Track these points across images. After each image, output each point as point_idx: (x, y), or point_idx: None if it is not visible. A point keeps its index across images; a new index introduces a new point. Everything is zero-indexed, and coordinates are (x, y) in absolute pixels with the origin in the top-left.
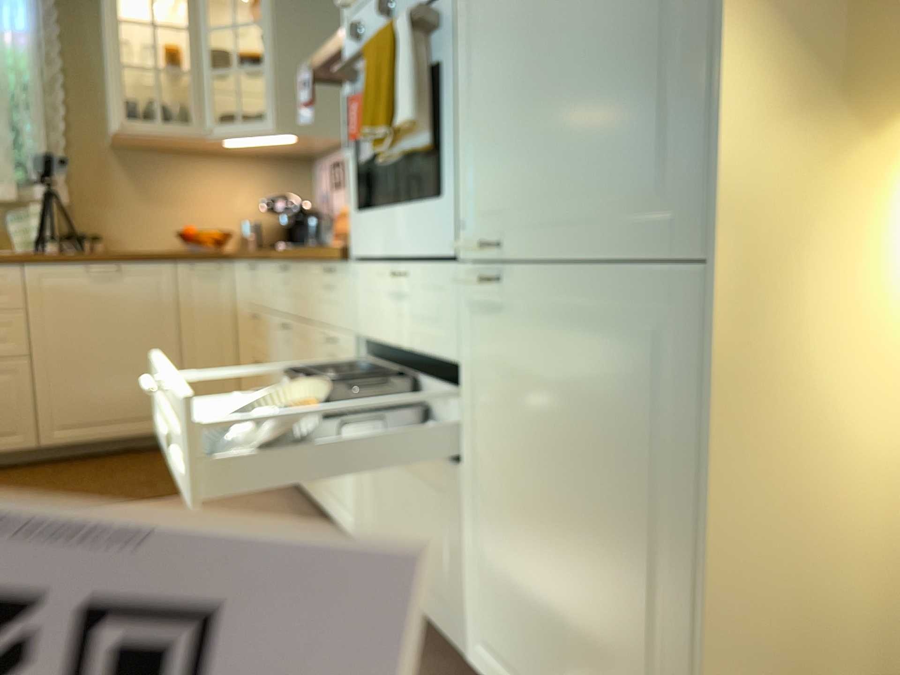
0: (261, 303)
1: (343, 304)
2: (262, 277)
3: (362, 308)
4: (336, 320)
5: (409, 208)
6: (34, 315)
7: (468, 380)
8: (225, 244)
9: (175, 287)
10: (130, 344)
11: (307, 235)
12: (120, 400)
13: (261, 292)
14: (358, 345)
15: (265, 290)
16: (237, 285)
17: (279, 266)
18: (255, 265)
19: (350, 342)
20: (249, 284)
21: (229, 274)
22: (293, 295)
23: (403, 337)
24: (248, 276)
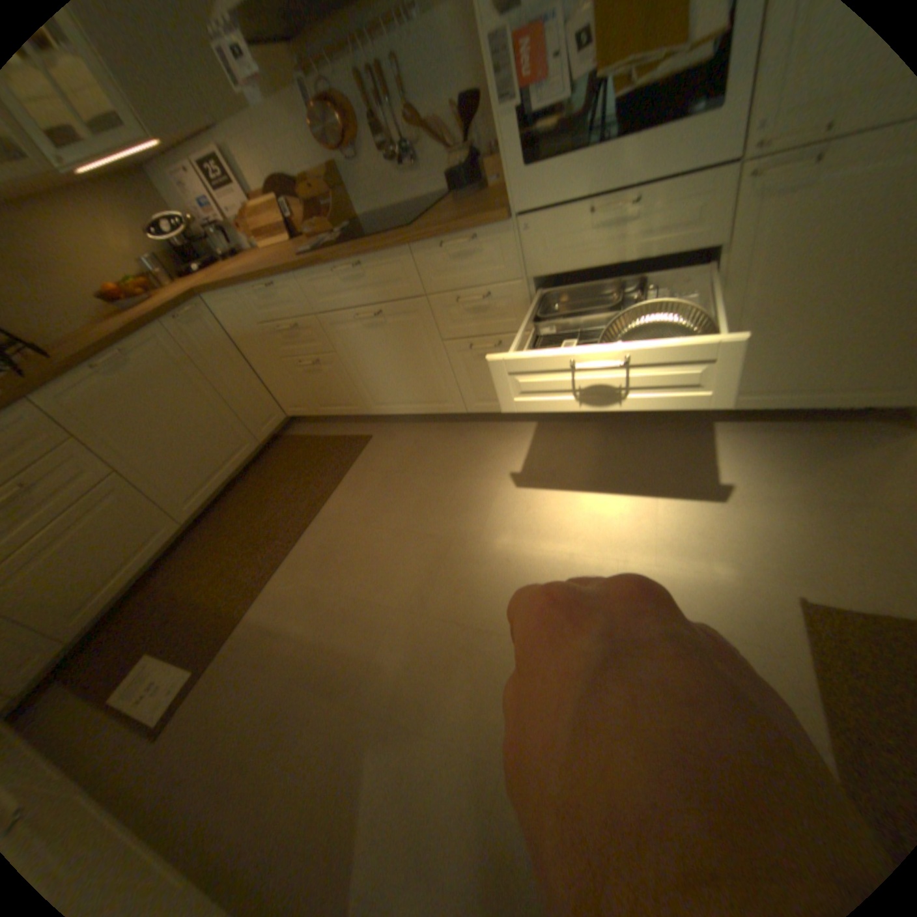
0: (297, 311)
1: (494, 259)
2: (289, 288)
3: (537, 251)
4: (483, 276)
5: (639, 134)
6: (85, 434)
7: (733, 249)
8: (148, 287)
9: (175, 341)
10: (180, 408)
11: (197, 248)
12: (207, 452)
13: (293, 301)
14: (530, 283)
15: (303, 297)
16: (223, 313)
17: (335, 265)
18: (267, 282)
19: (513, 285)
20: (258, 303)
21: (205, 307)
22: (376, 283)
23: (621, 251)
24: (250, 297)
